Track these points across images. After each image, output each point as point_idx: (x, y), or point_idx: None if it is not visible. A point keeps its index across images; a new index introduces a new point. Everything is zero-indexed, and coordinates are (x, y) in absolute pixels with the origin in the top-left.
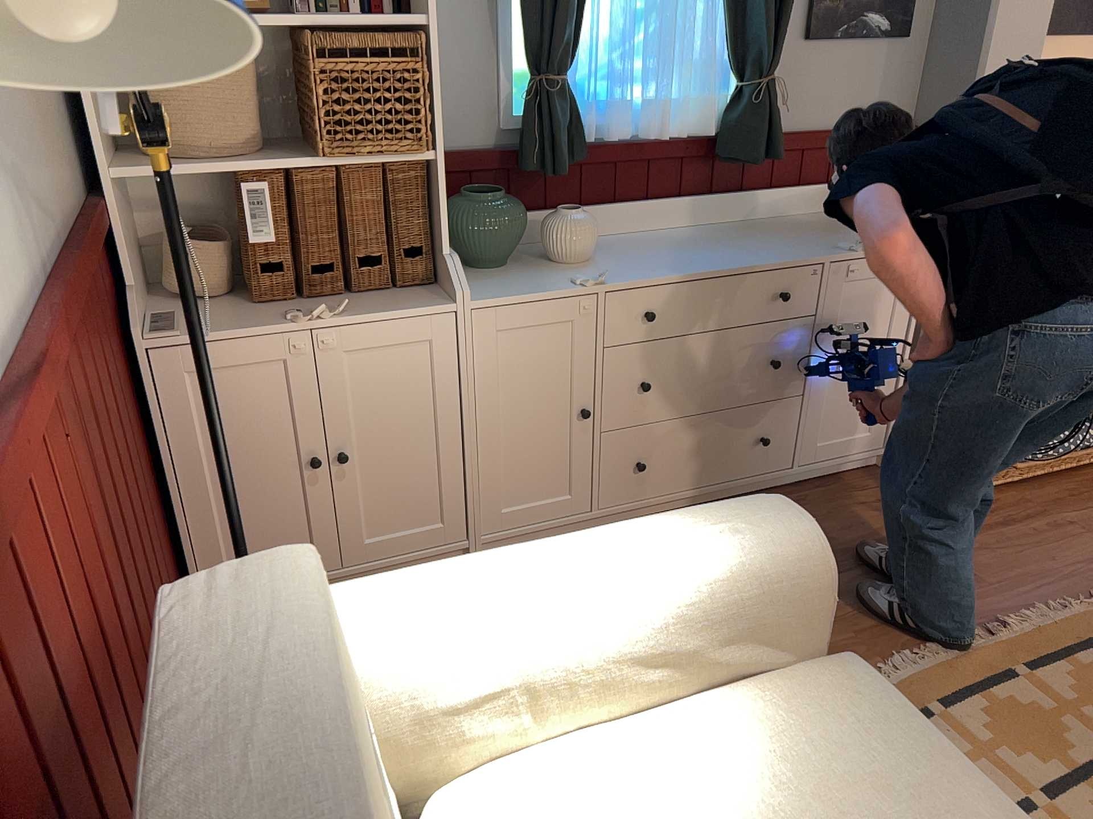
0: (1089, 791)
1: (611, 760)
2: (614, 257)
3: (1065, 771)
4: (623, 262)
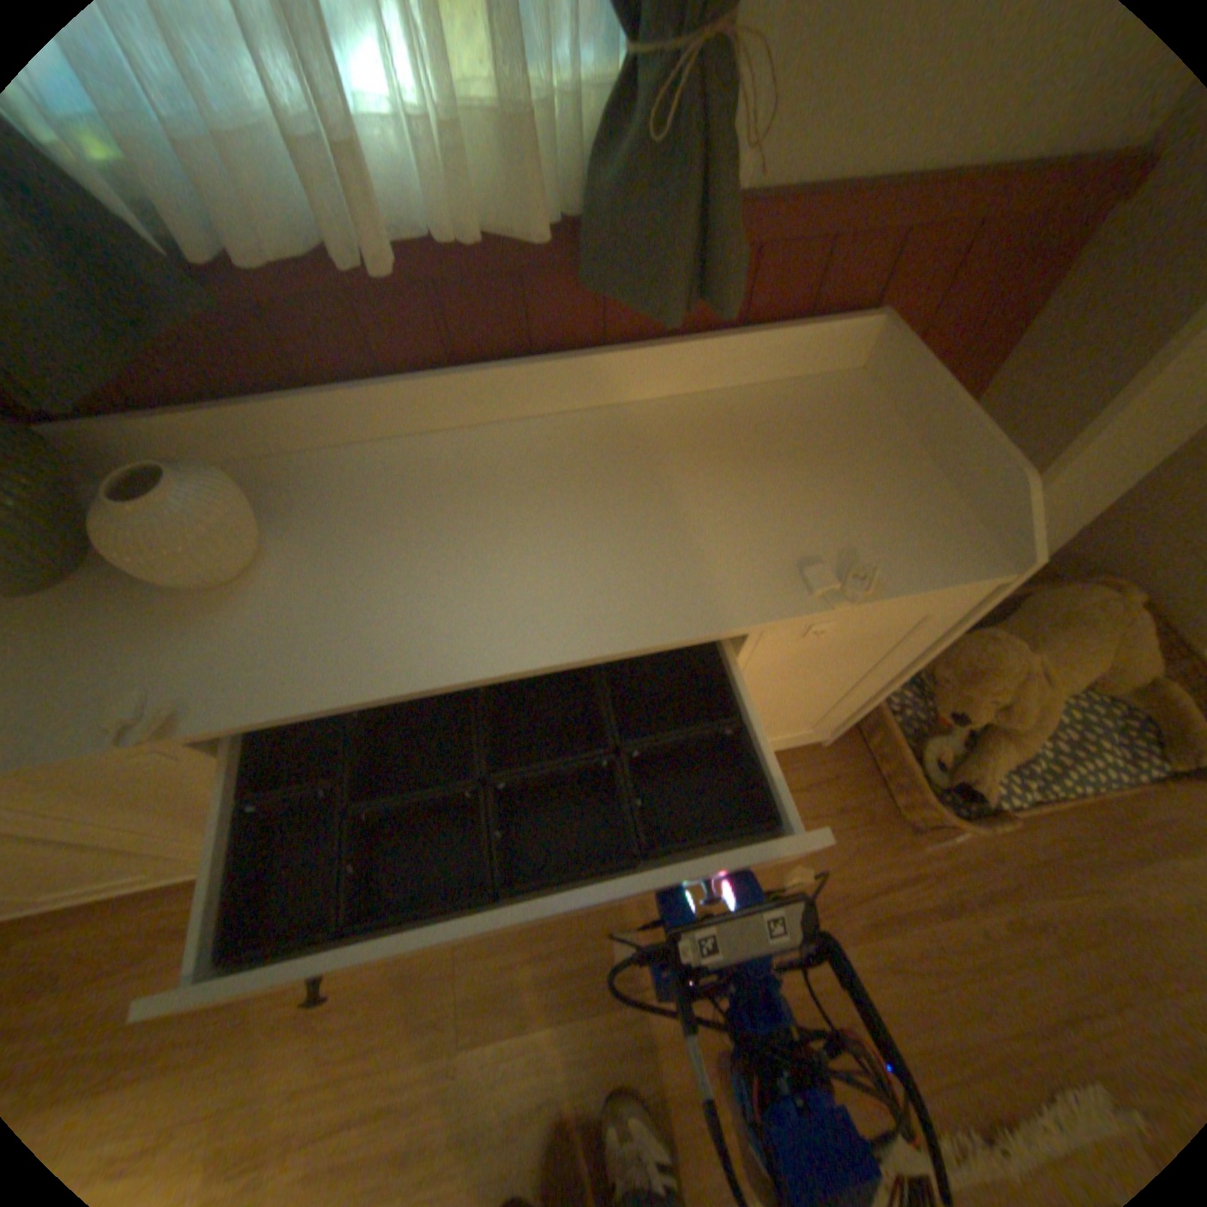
0: None
1: None
2: (305, 560)
3: None
4: (304, 591)
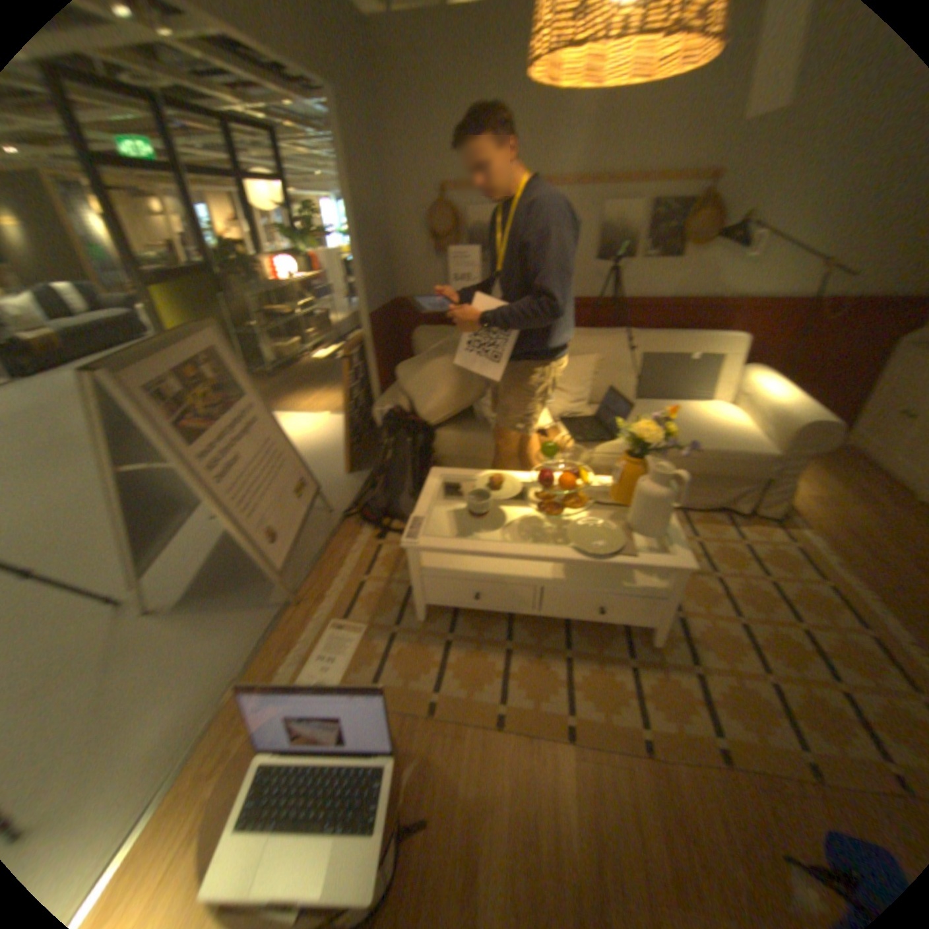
0: (781, 600)
1: (738, 418)
2: None
3: (793, 601)
4: None
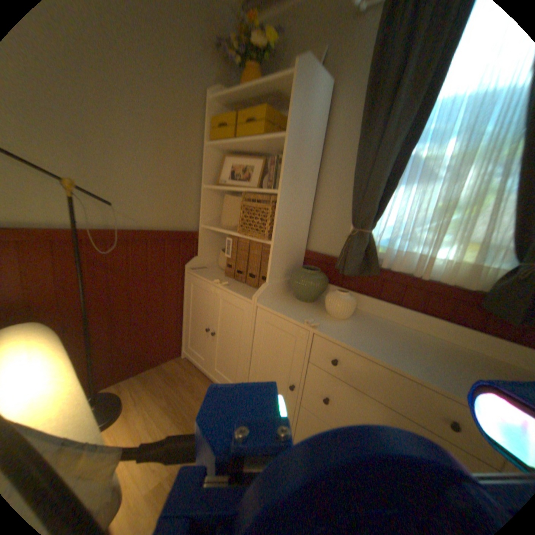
0: None
1: None
2: (358, 326)
3: None
4: (355, 329)
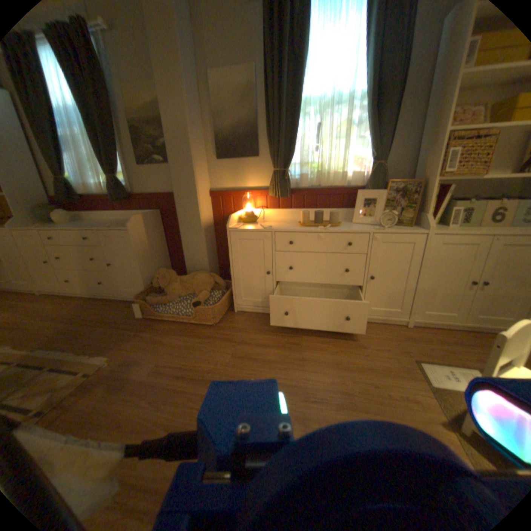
0: None
1: None
2: (68, 224)
3: None
4: (63, 225)
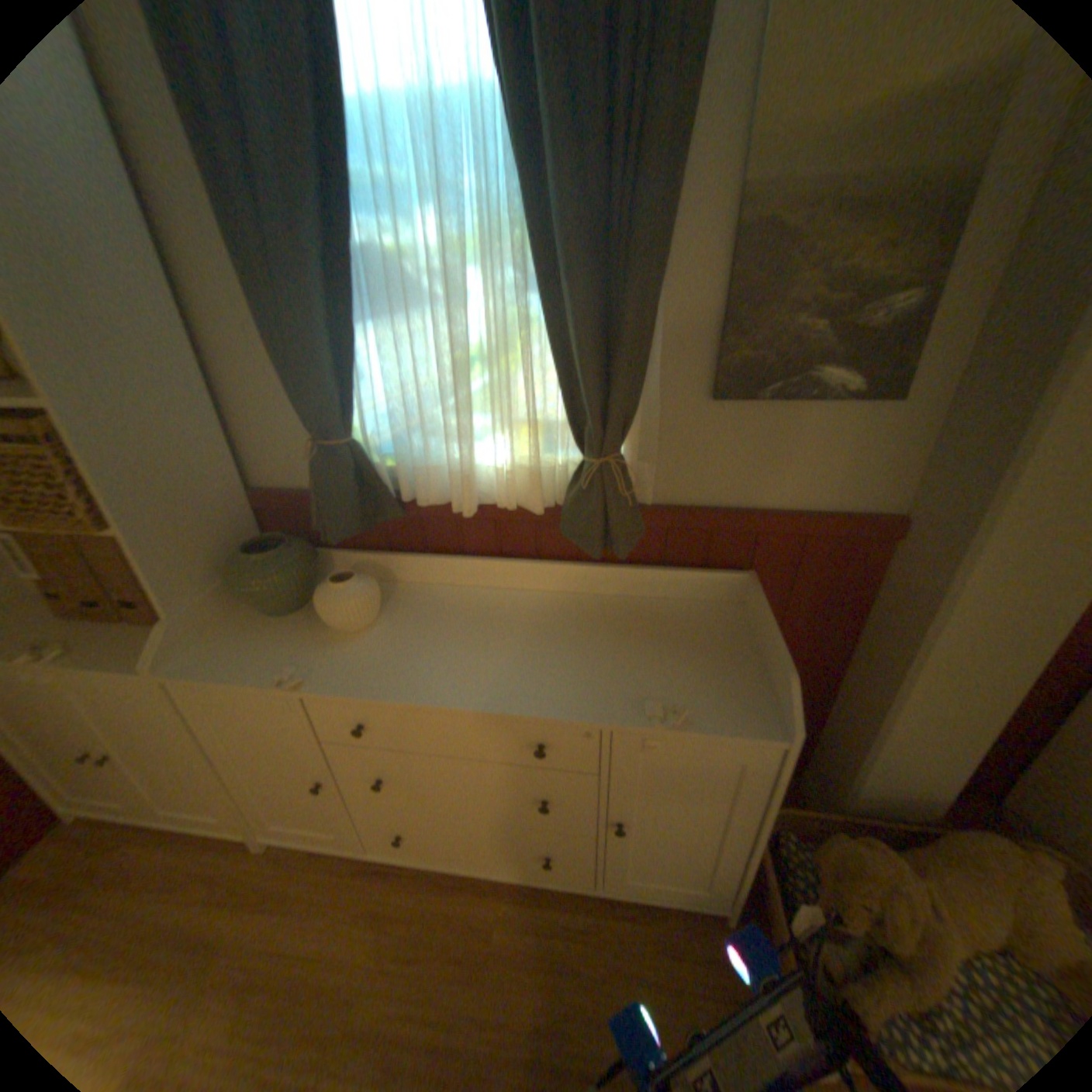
0: None
1: None
2: (391, 632)
3: None
4: (383, 646)
